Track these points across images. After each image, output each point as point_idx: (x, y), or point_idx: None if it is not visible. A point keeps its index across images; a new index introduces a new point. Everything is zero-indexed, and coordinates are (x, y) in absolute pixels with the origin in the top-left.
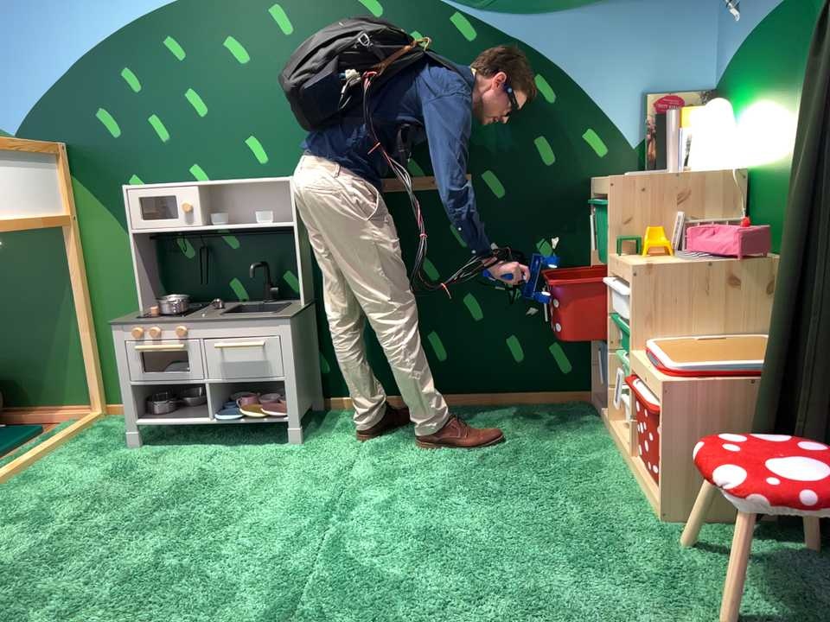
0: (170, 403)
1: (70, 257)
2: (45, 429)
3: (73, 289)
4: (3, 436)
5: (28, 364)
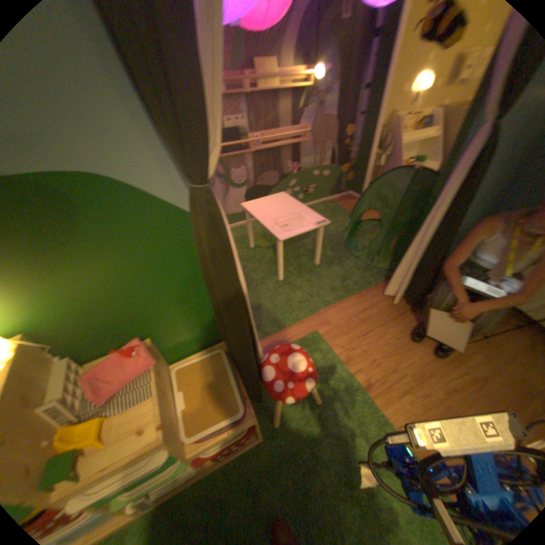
0: None
1: None
2: None
3: None
4: None
5: None
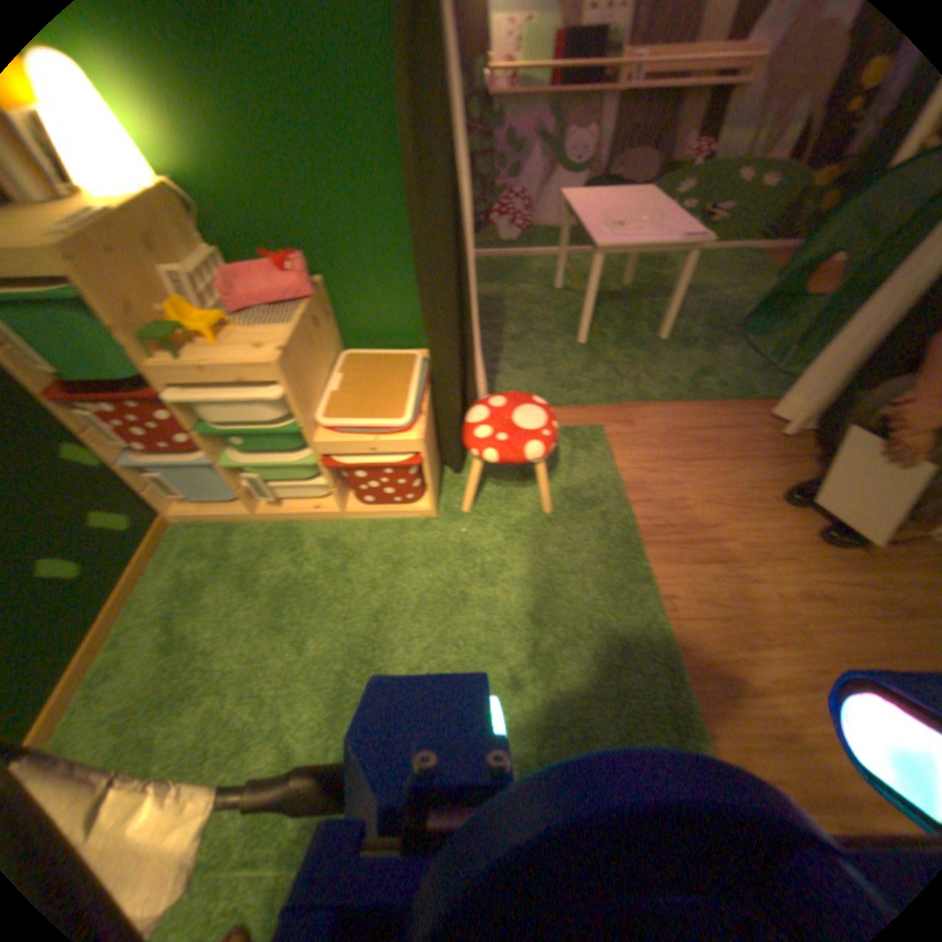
0: None
1: None
2: None
3: None
4: None
5: None
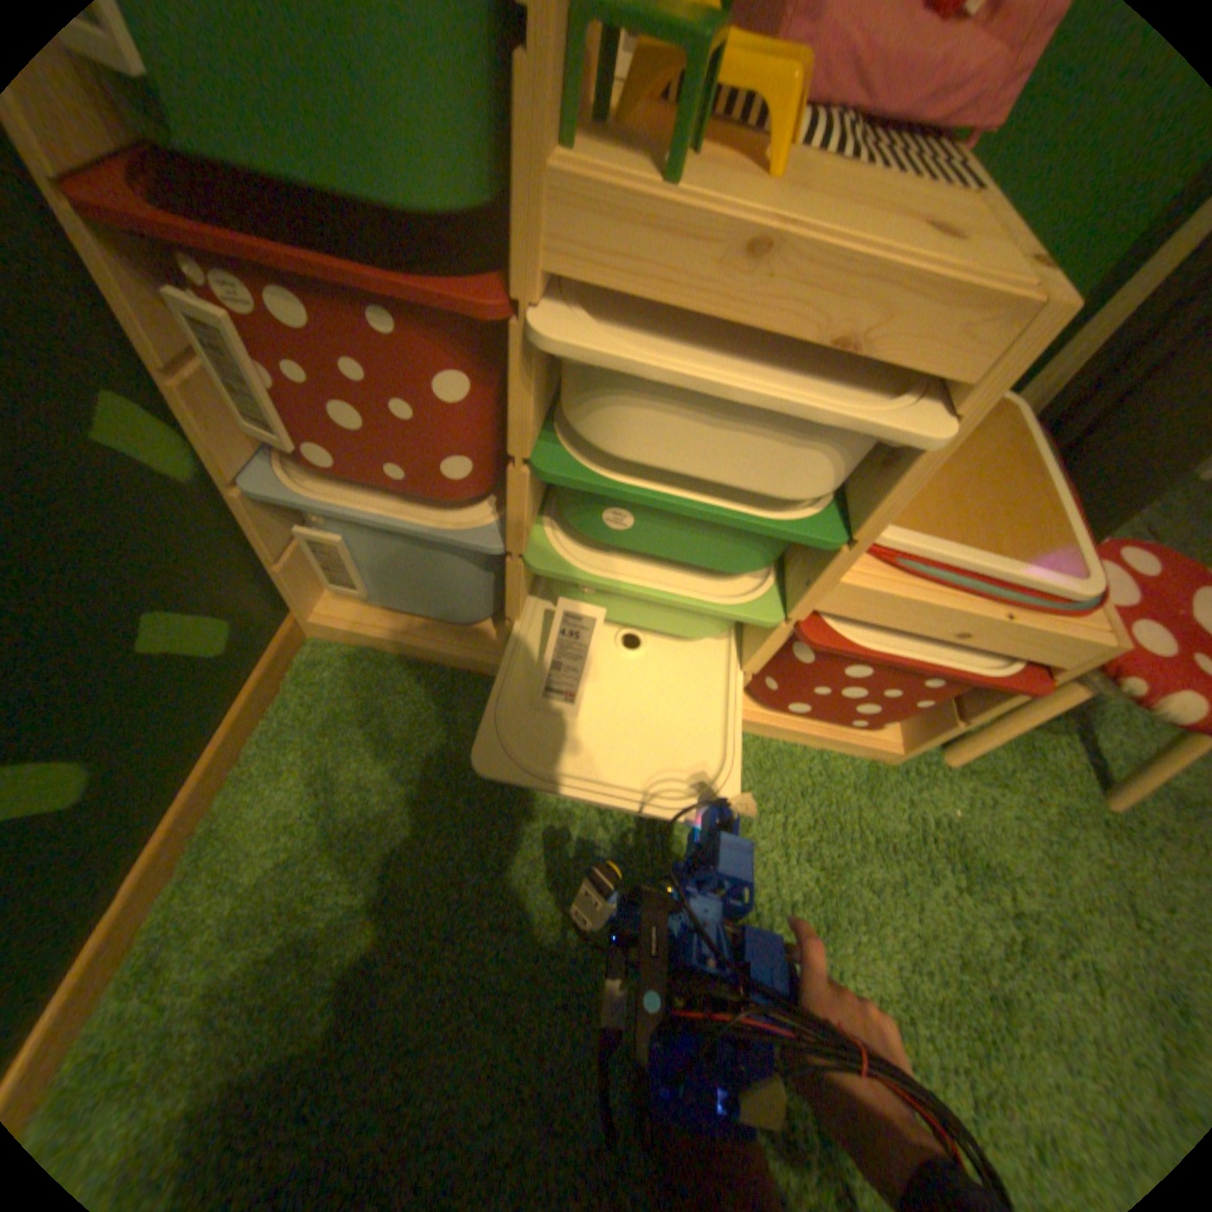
0: None
1: None
2: None
3: None
4: None
5: None
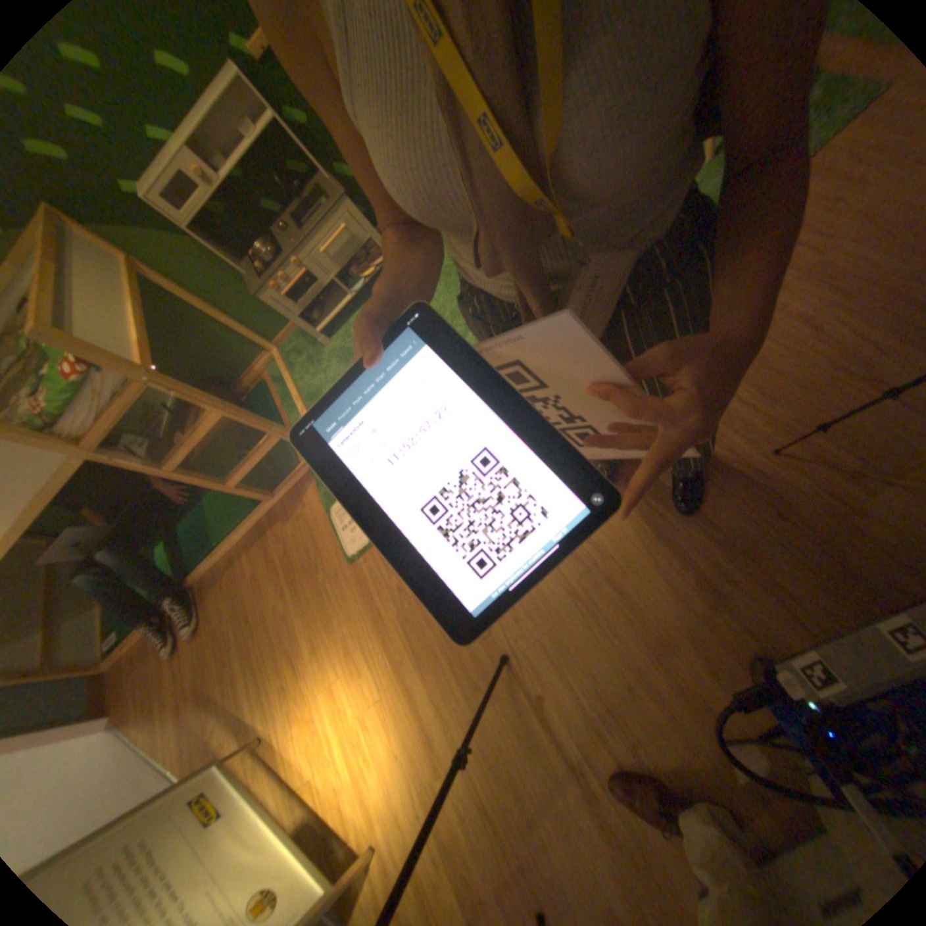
0: (319, 307)
1: (154, 284)
2: (263, 381)
3: (181, 301)
4: (256, 400)
5: (209, 363)
